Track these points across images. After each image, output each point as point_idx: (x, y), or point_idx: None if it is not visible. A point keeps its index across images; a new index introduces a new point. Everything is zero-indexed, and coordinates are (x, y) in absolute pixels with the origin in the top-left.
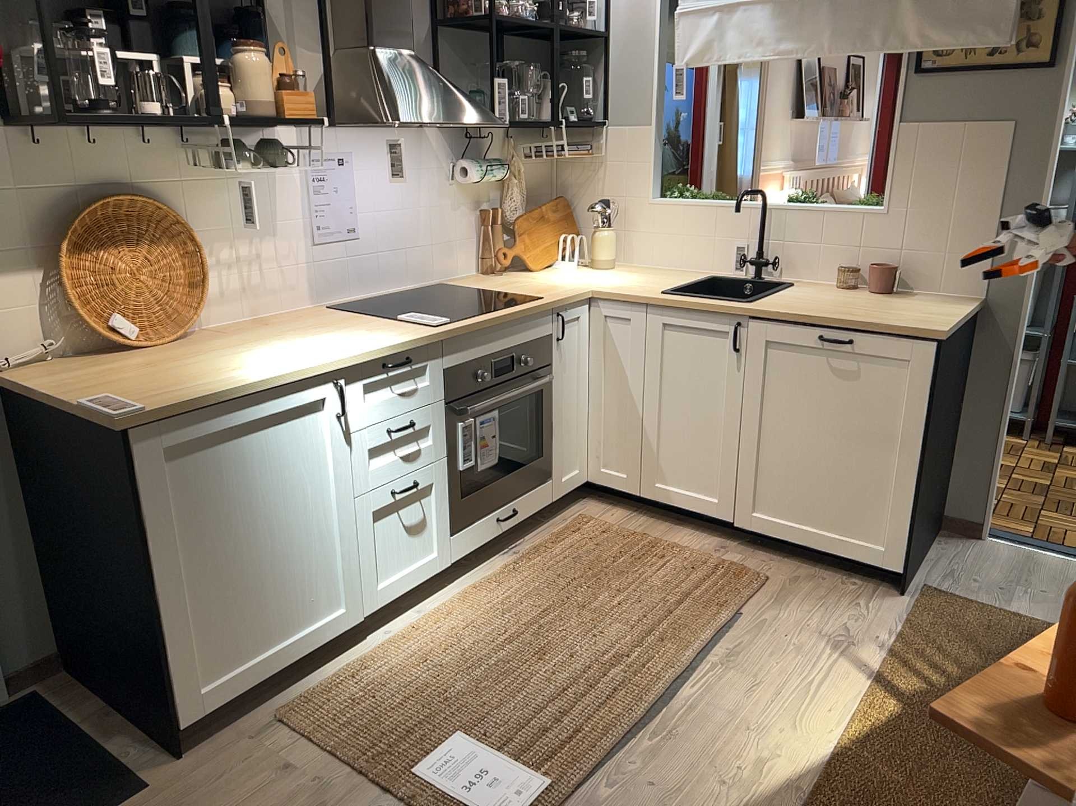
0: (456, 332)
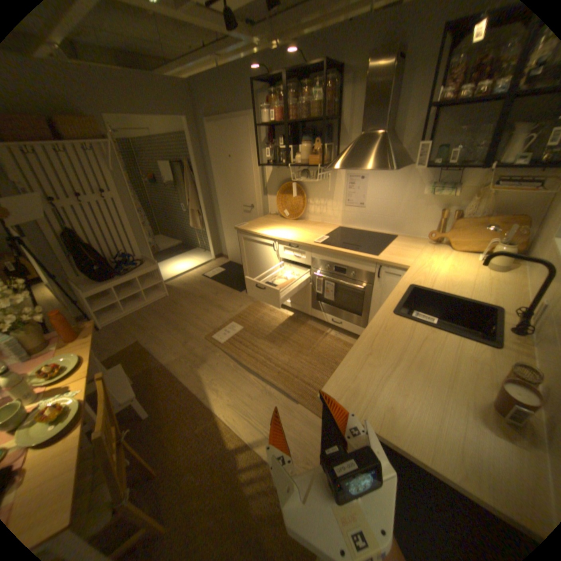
0: (314, 247)
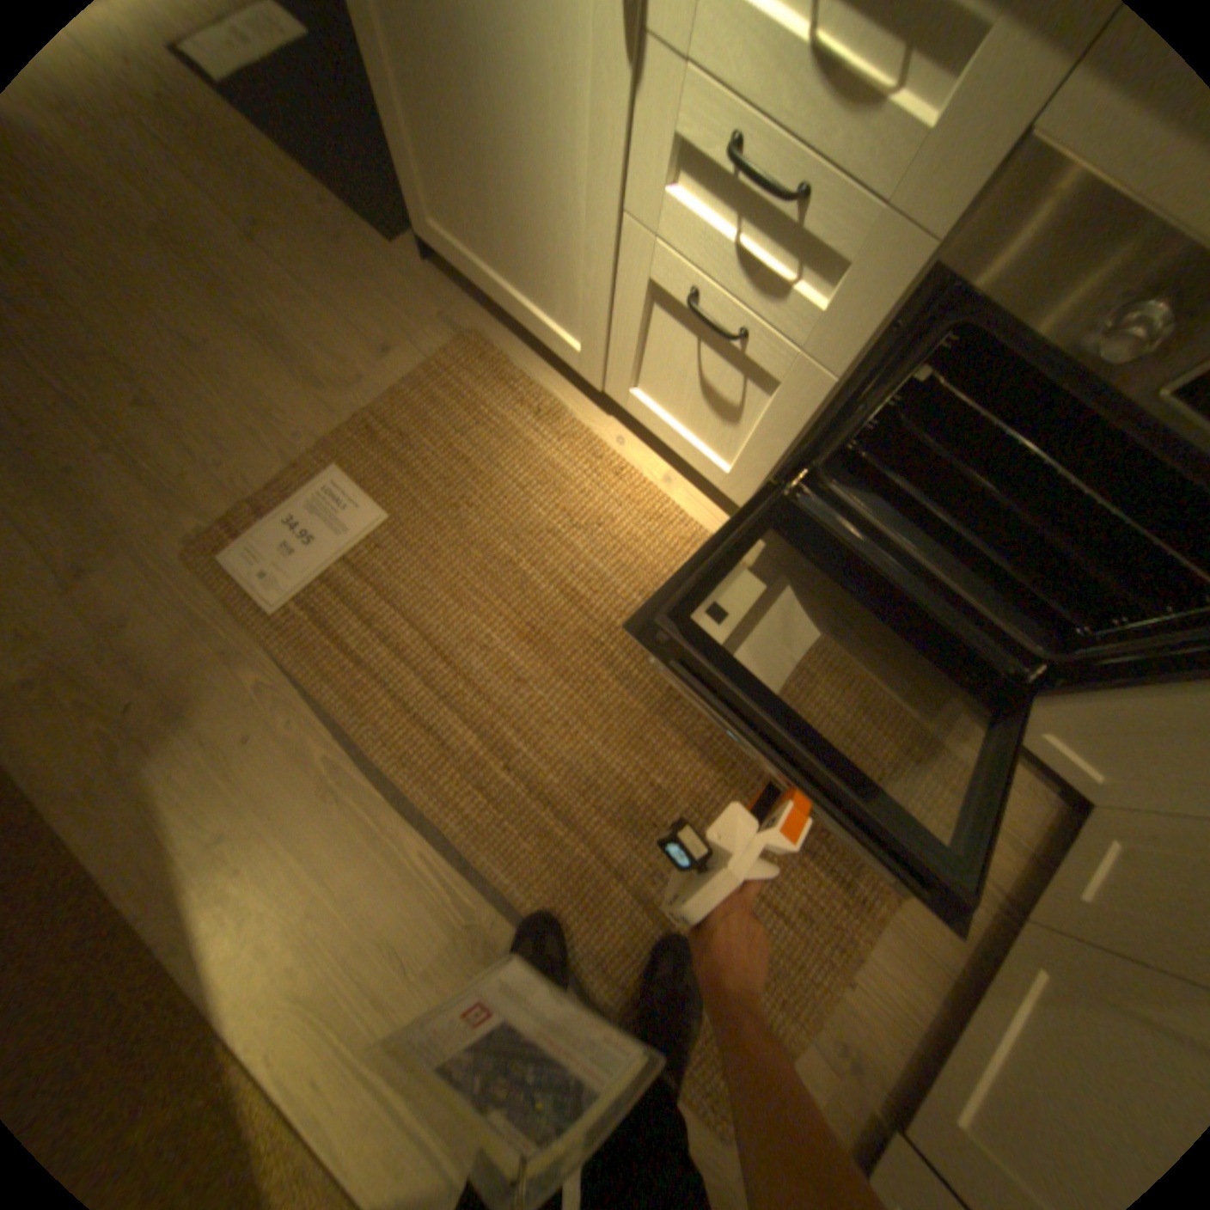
0: None
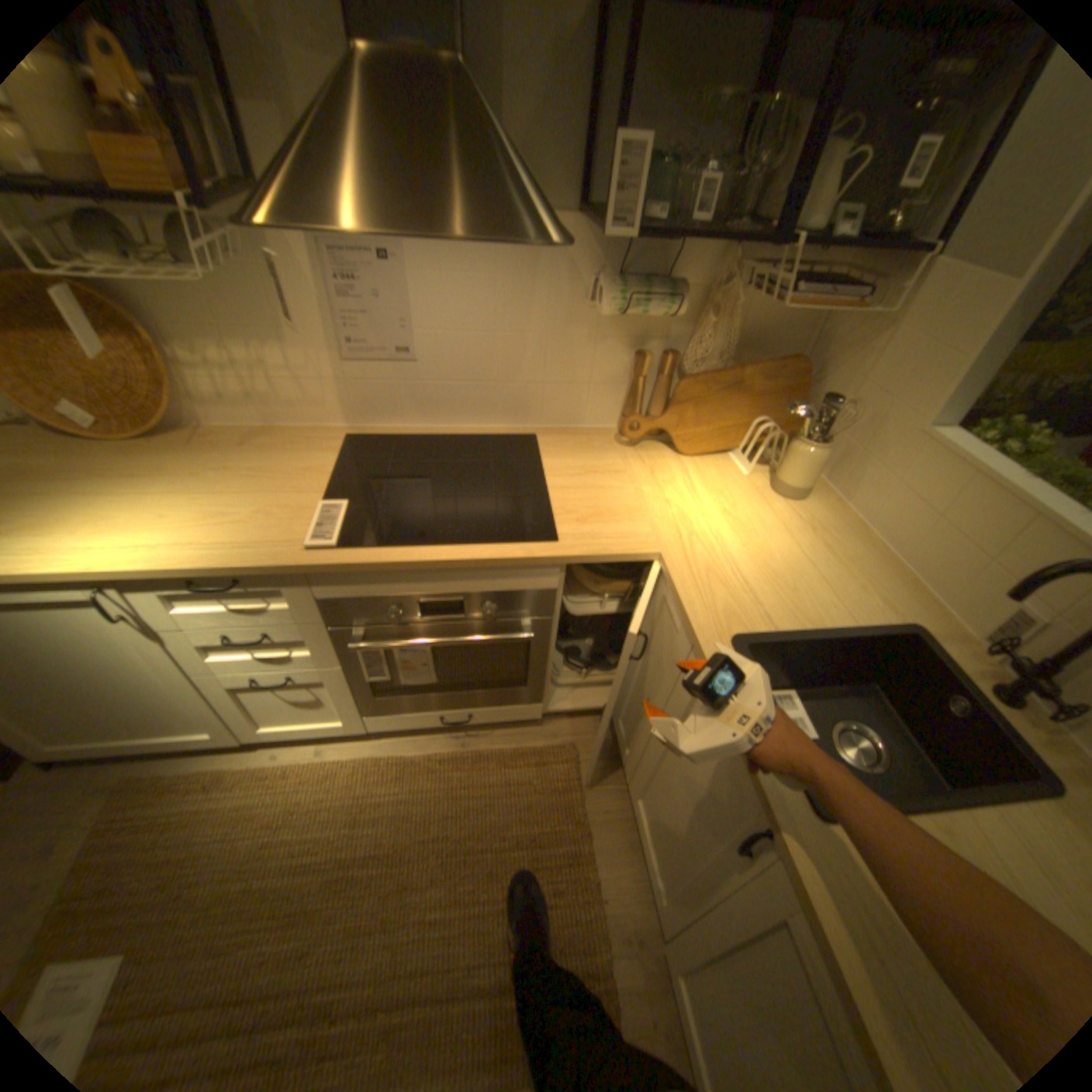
0: (324, 570)
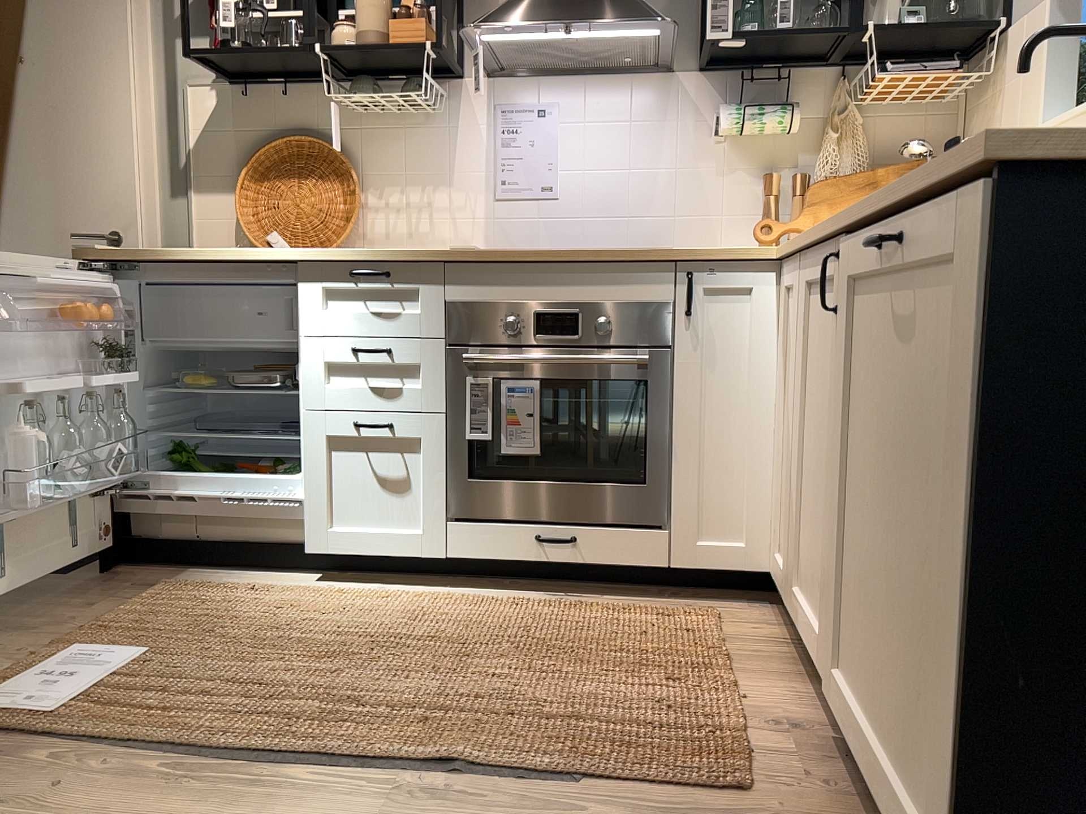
0: (462, 256)
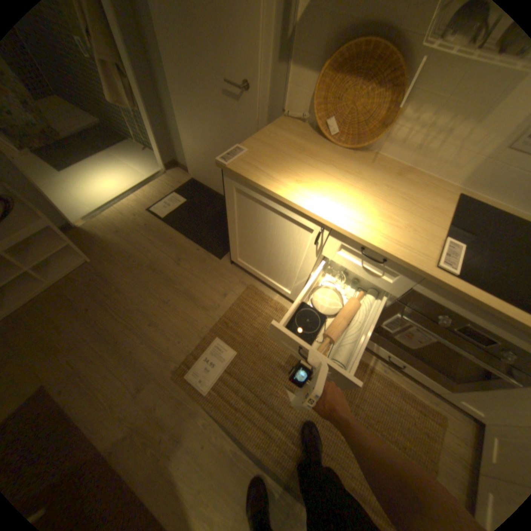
0: (444, 285)
